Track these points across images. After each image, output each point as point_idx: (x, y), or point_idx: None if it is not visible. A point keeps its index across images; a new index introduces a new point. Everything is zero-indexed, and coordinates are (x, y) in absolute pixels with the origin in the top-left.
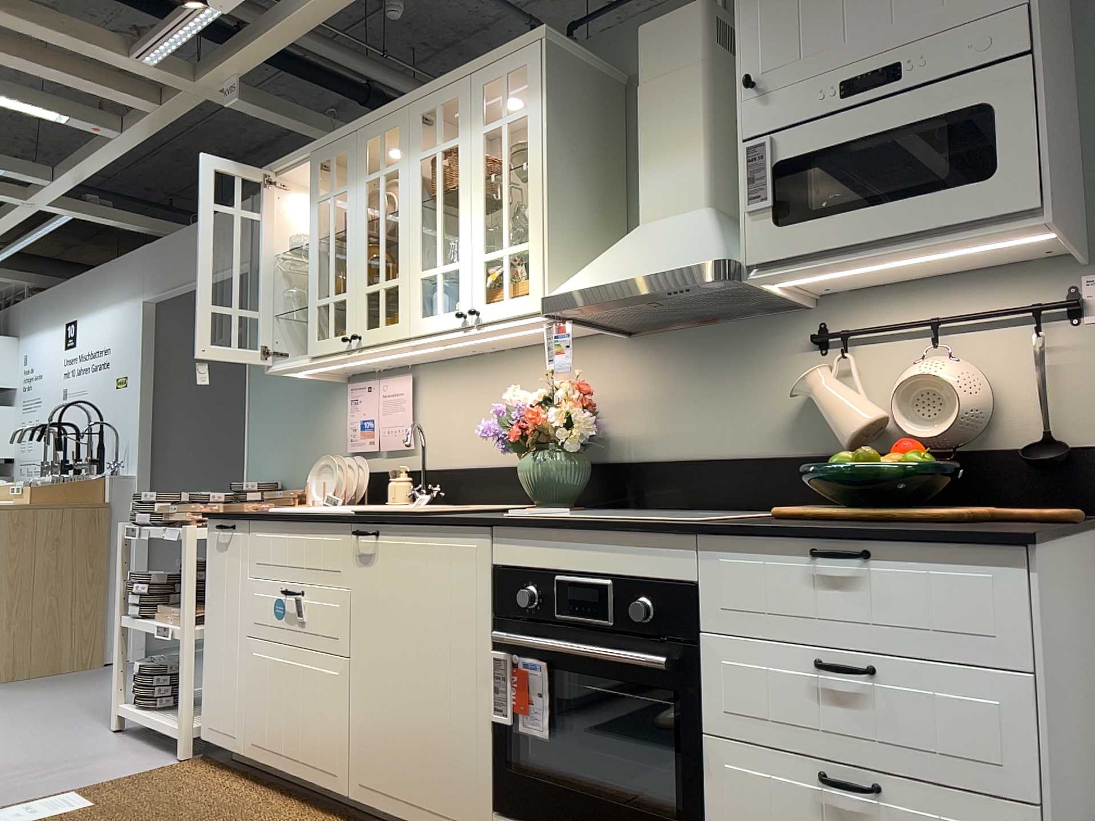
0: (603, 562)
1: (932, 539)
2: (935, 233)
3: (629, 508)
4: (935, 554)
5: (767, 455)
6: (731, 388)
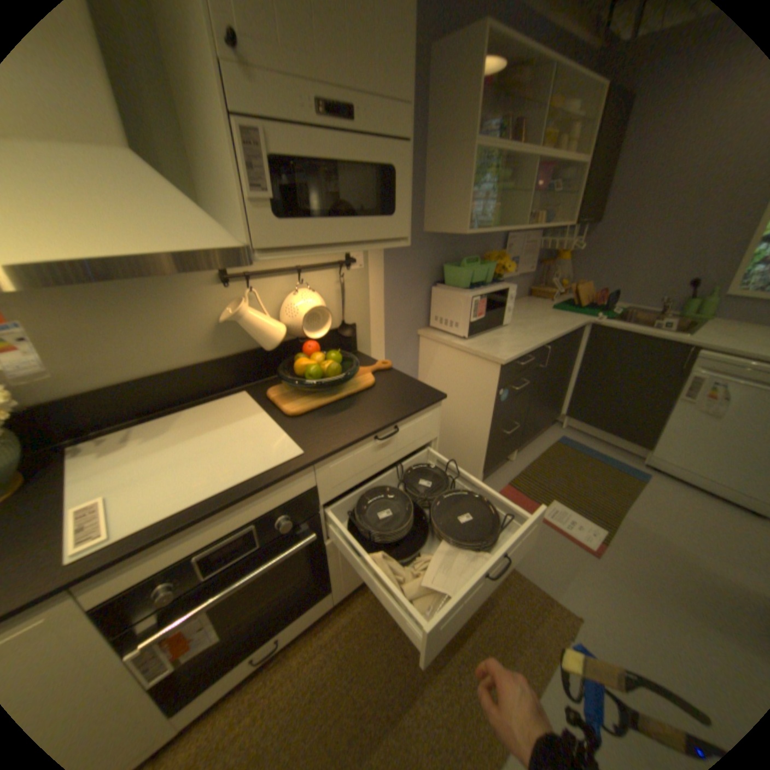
0: (239, 519)
1: (420, 411)
2: (367, 241)
3: (61, 441)
4: (417, 415)
5: (198, 361)
6: (149, 316)
